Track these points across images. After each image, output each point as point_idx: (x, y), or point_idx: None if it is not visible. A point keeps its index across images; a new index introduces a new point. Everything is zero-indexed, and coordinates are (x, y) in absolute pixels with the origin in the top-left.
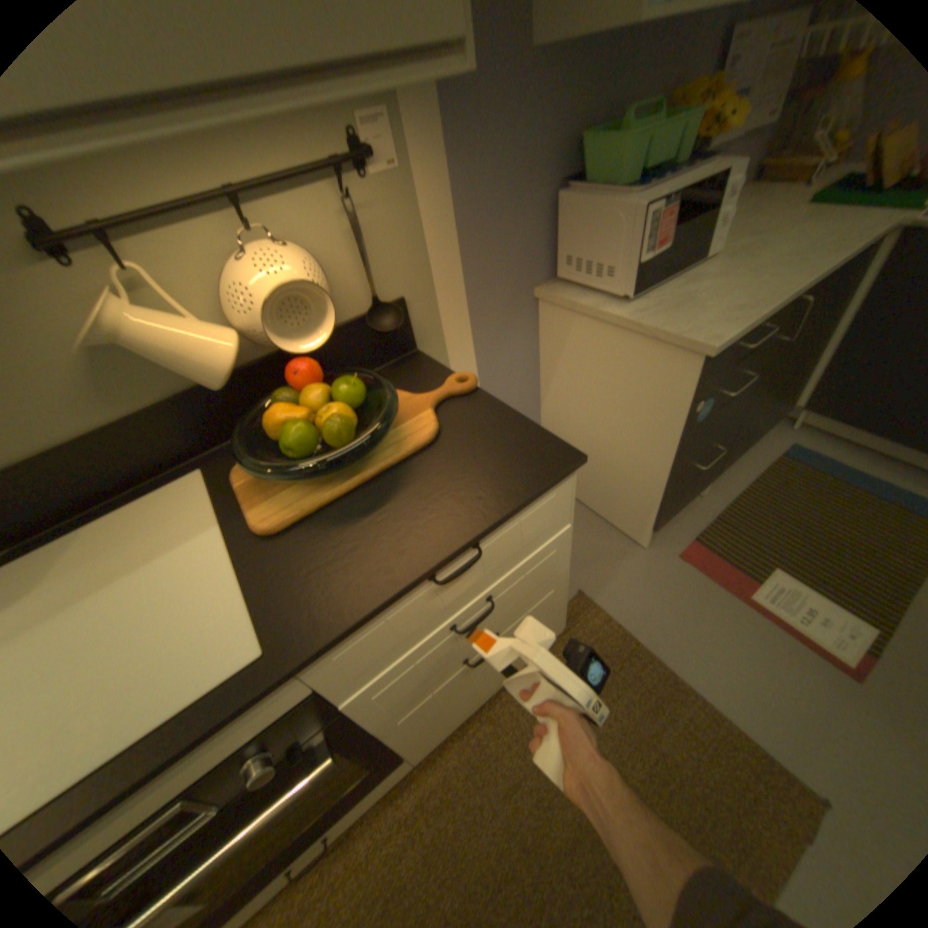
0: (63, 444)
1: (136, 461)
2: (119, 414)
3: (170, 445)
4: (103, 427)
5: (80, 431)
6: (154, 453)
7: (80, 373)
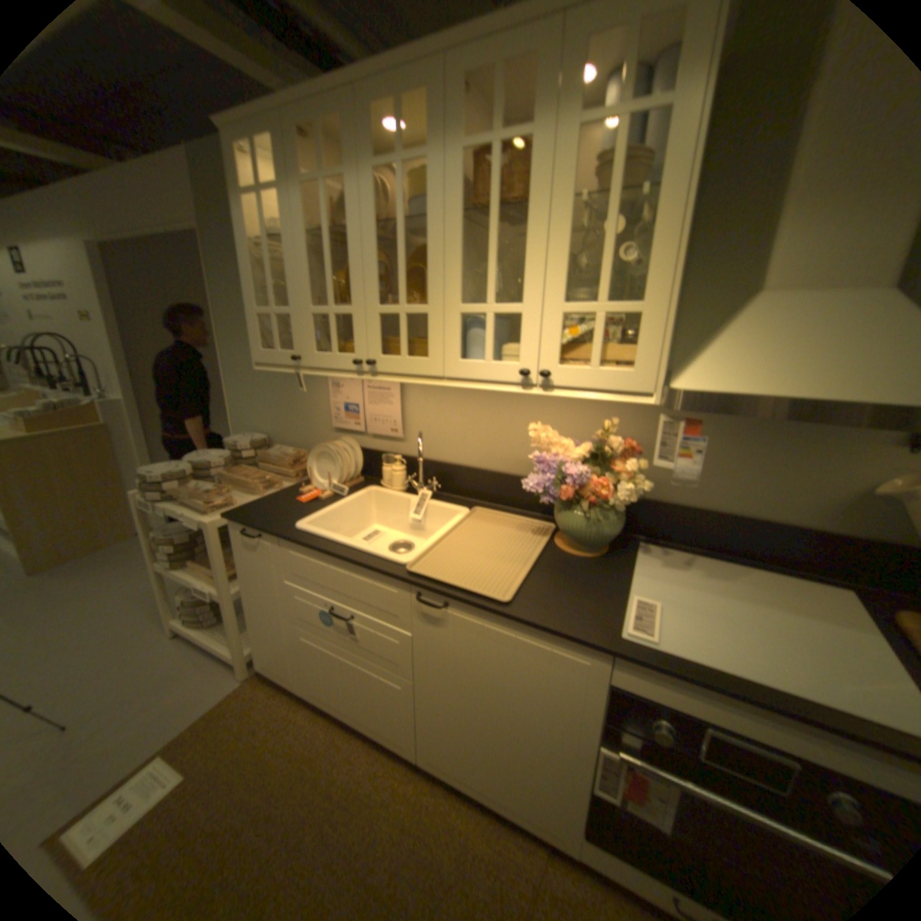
0: (793, 526)
1: (813, 559)
2: (838, 531)
3: (843, 565)
4: (822, 531)
5: (808, 525)
6: (828, 562)
7: (848, 501)
